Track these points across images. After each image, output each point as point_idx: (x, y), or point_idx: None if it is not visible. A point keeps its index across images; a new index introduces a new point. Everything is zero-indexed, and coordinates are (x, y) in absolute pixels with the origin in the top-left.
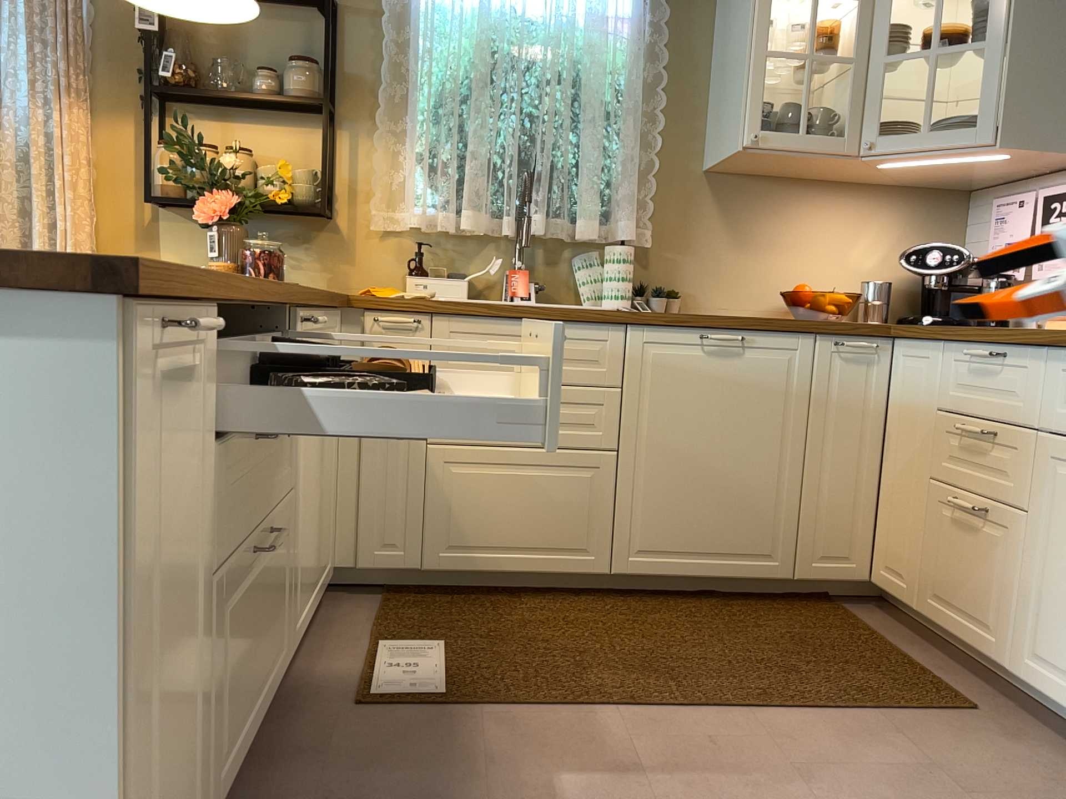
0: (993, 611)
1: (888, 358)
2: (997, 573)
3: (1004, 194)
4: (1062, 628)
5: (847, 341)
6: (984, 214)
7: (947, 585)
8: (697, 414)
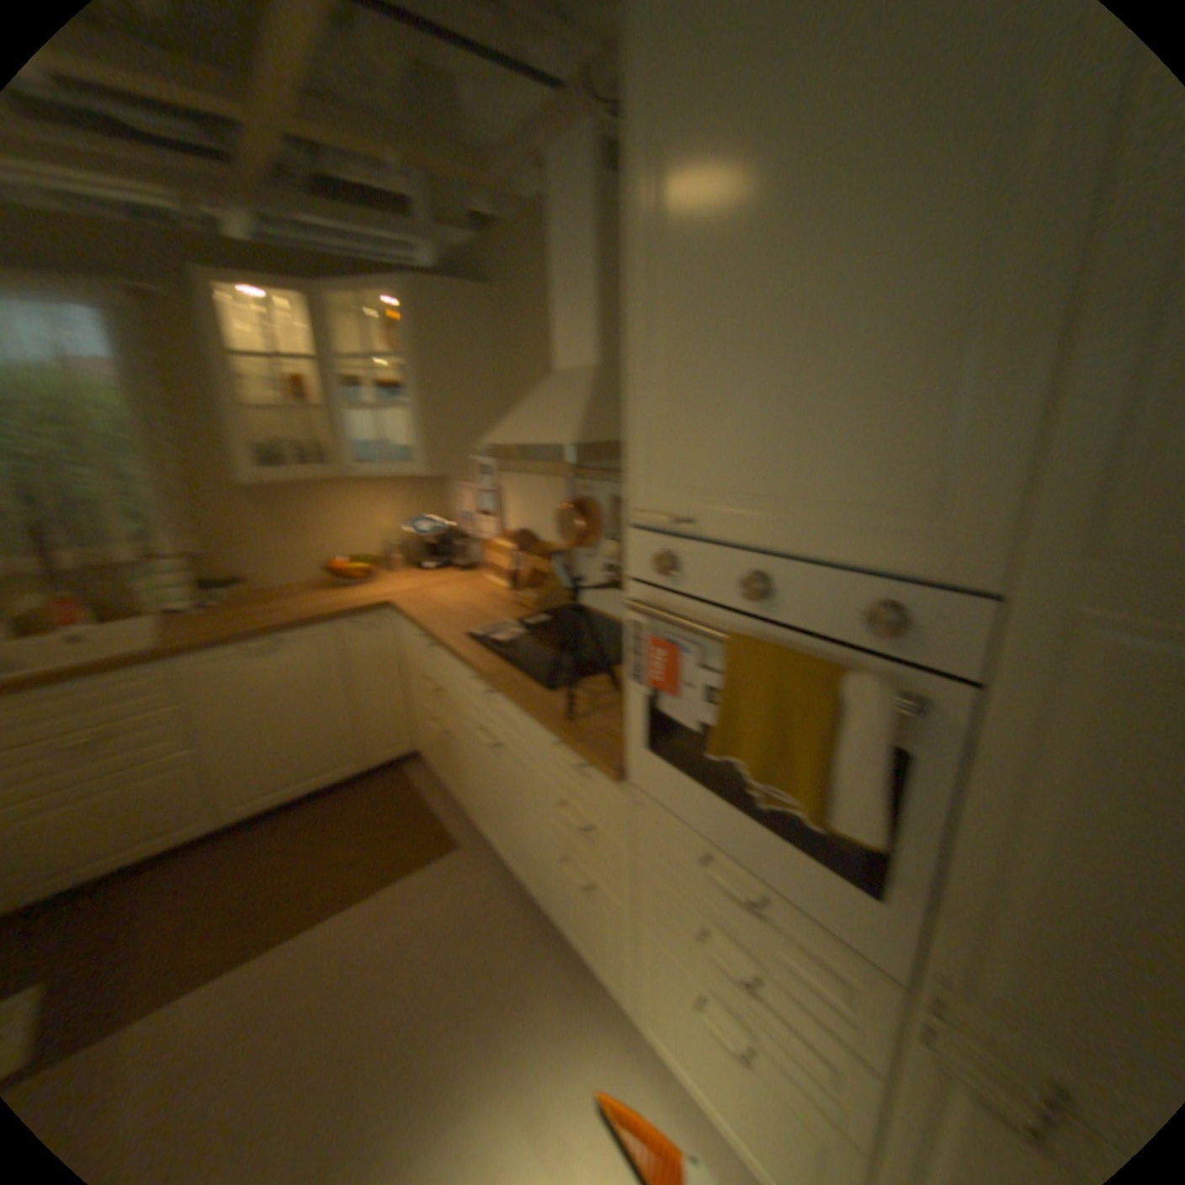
0: (454, 786)
1: (384, 620)
2: (451, 766)
3: (454, 474)
4: (477, 805)
5: (351, 619)
6: (448, 484)
7: (436, 765)
8: (244, 701)
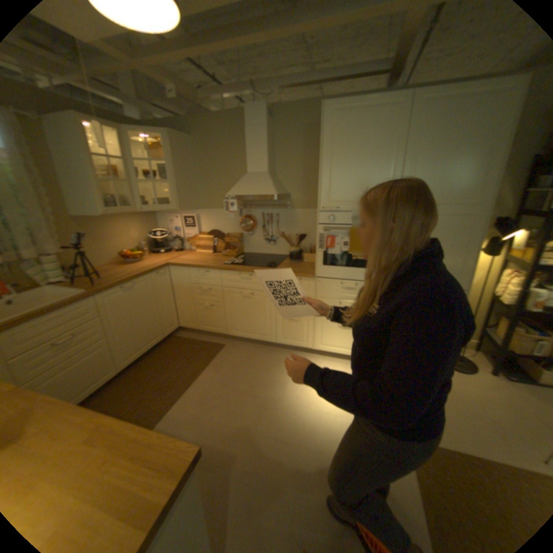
0: (220, 324)
1: (169, 272)
2: (219, 316)
3: (168, 212)
4: (237, 323)
5: (159, 271)
6: (163, 217)
7: (206, 322)
8: (128, 311)
